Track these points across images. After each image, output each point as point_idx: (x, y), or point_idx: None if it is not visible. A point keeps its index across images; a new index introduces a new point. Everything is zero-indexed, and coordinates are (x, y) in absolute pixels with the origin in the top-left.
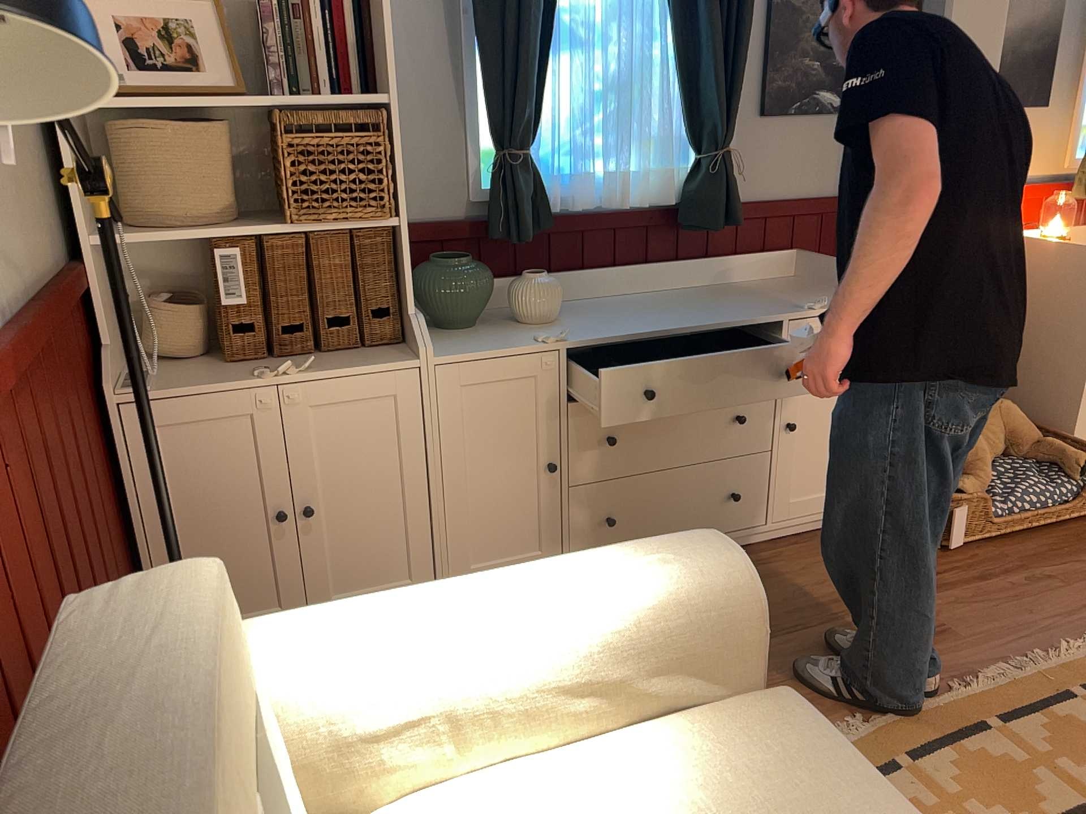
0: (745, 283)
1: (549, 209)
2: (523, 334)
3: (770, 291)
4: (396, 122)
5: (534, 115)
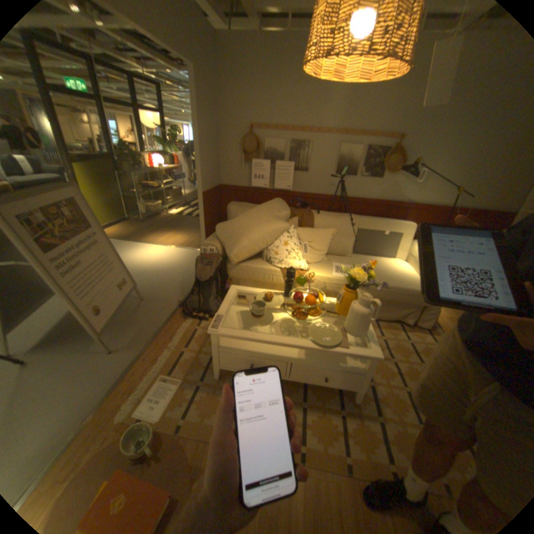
0: None
1: None
2: None
3: None
4: None
5: None
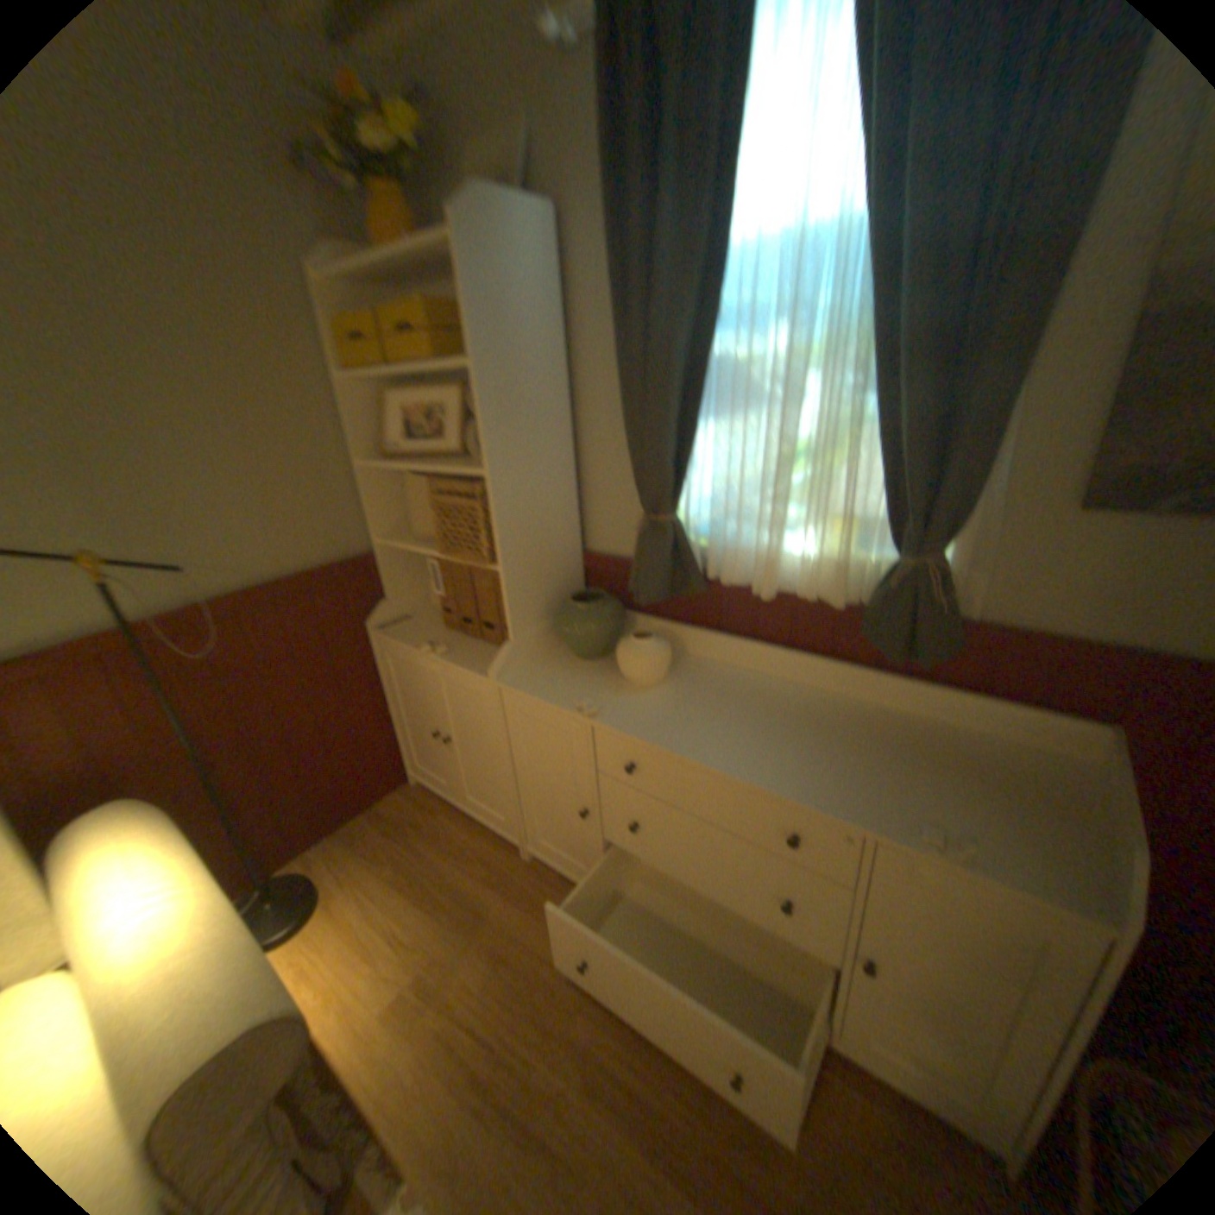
0: (985, 732)
1: (703, 571)
2: (595, 687)
3: (984, 768)
4: (493, 488)
5: (671, 479)
